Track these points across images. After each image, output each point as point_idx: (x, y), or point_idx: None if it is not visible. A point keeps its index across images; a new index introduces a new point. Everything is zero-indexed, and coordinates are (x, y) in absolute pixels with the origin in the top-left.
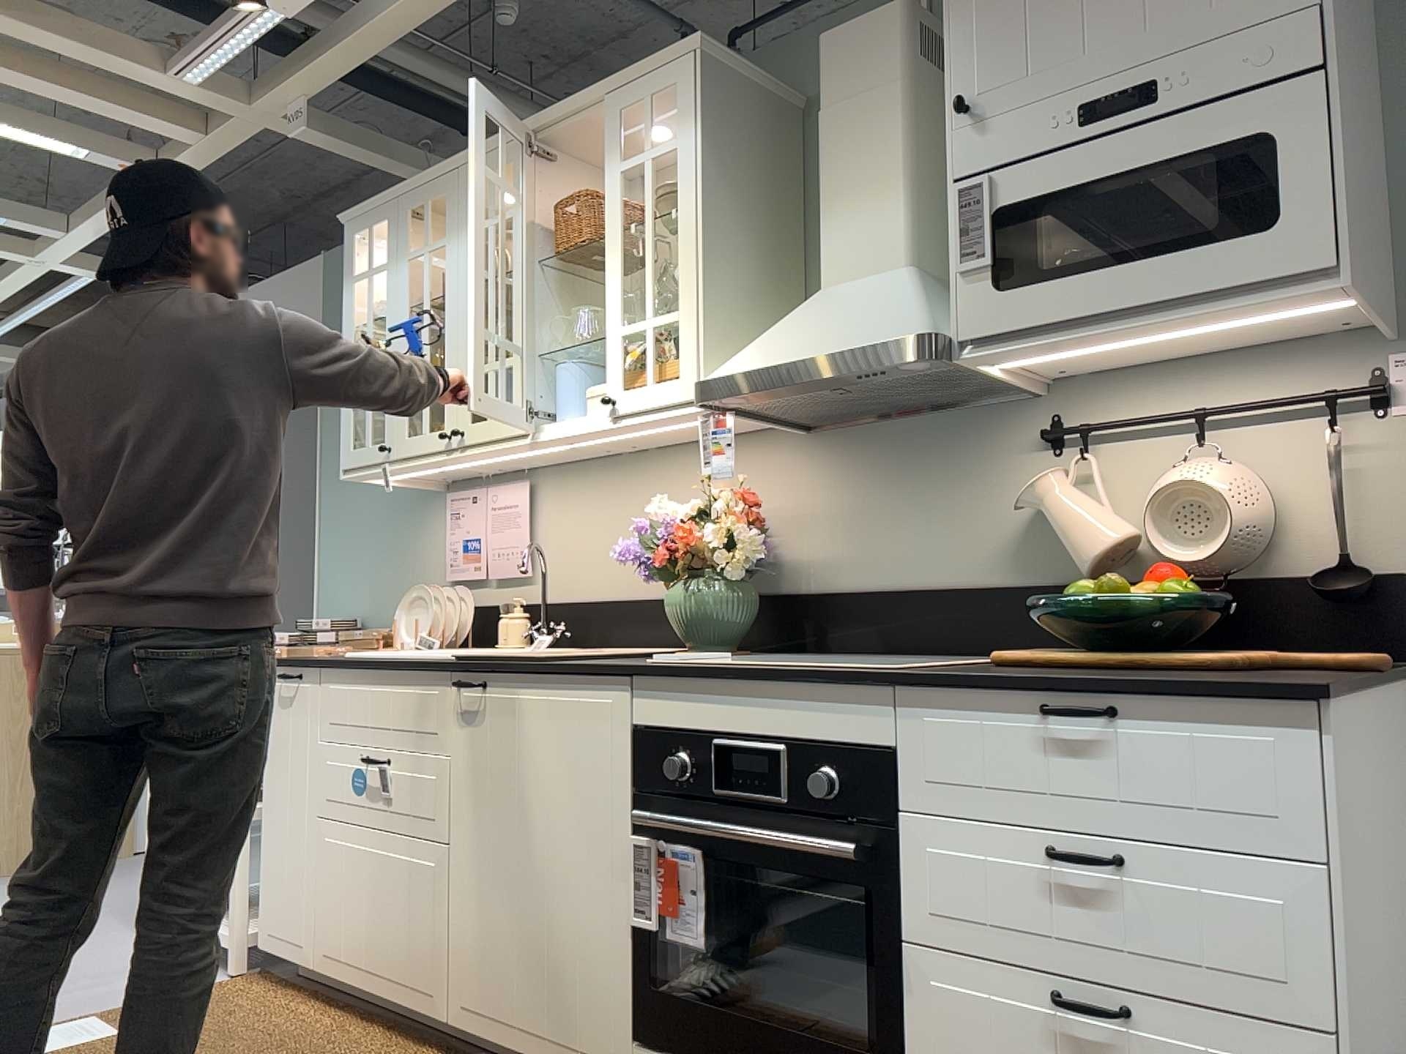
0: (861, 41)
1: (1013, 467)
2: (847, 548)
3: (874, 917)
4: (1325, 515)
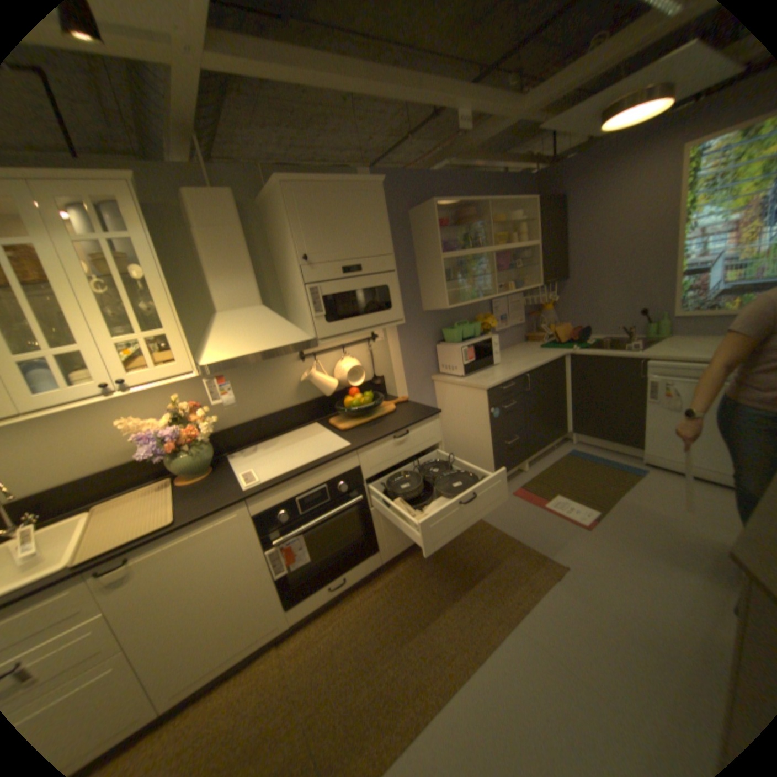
0: (213, 199)
1: (290, 368)
2: (230, 410)
3: (360, 510)
4: (369, 366)
